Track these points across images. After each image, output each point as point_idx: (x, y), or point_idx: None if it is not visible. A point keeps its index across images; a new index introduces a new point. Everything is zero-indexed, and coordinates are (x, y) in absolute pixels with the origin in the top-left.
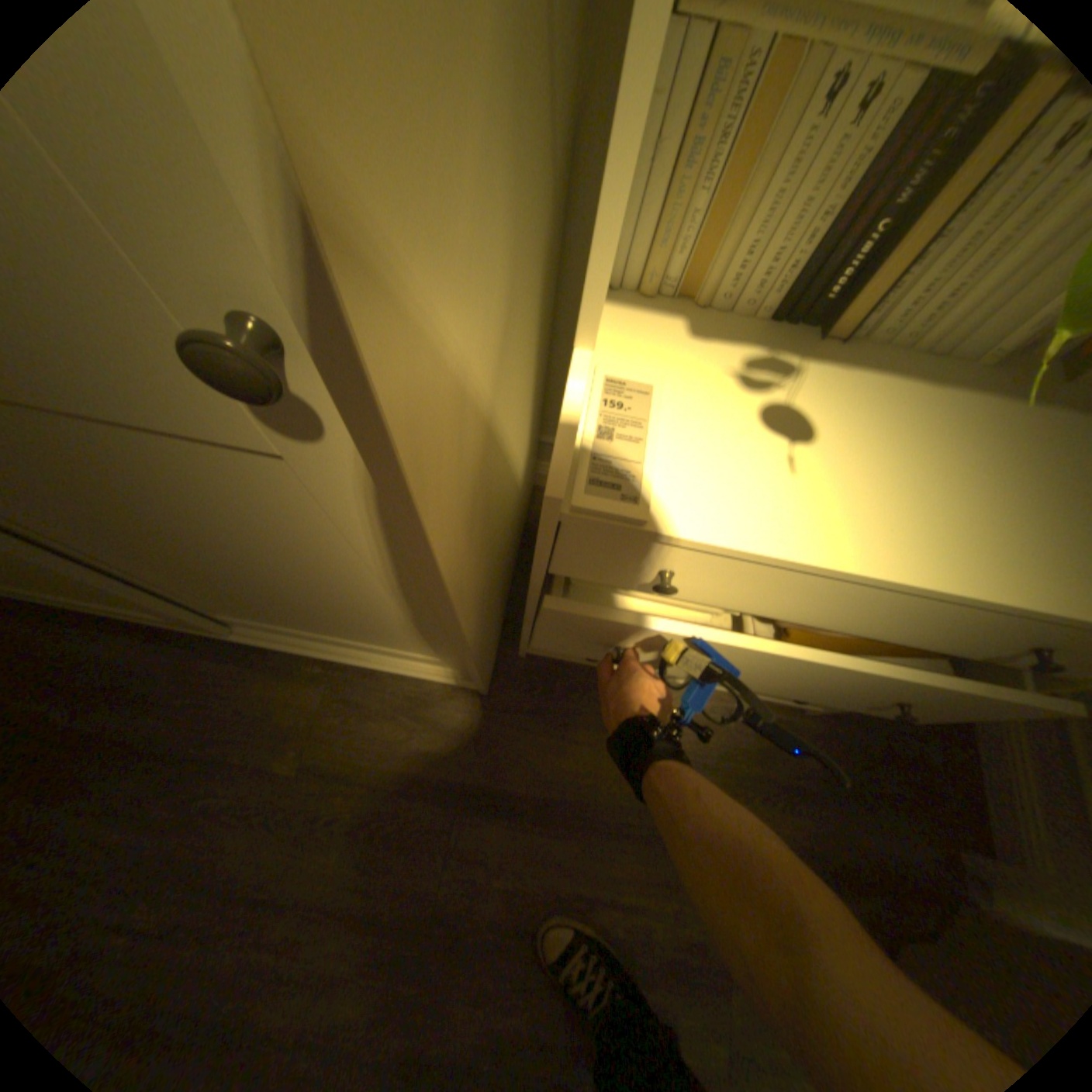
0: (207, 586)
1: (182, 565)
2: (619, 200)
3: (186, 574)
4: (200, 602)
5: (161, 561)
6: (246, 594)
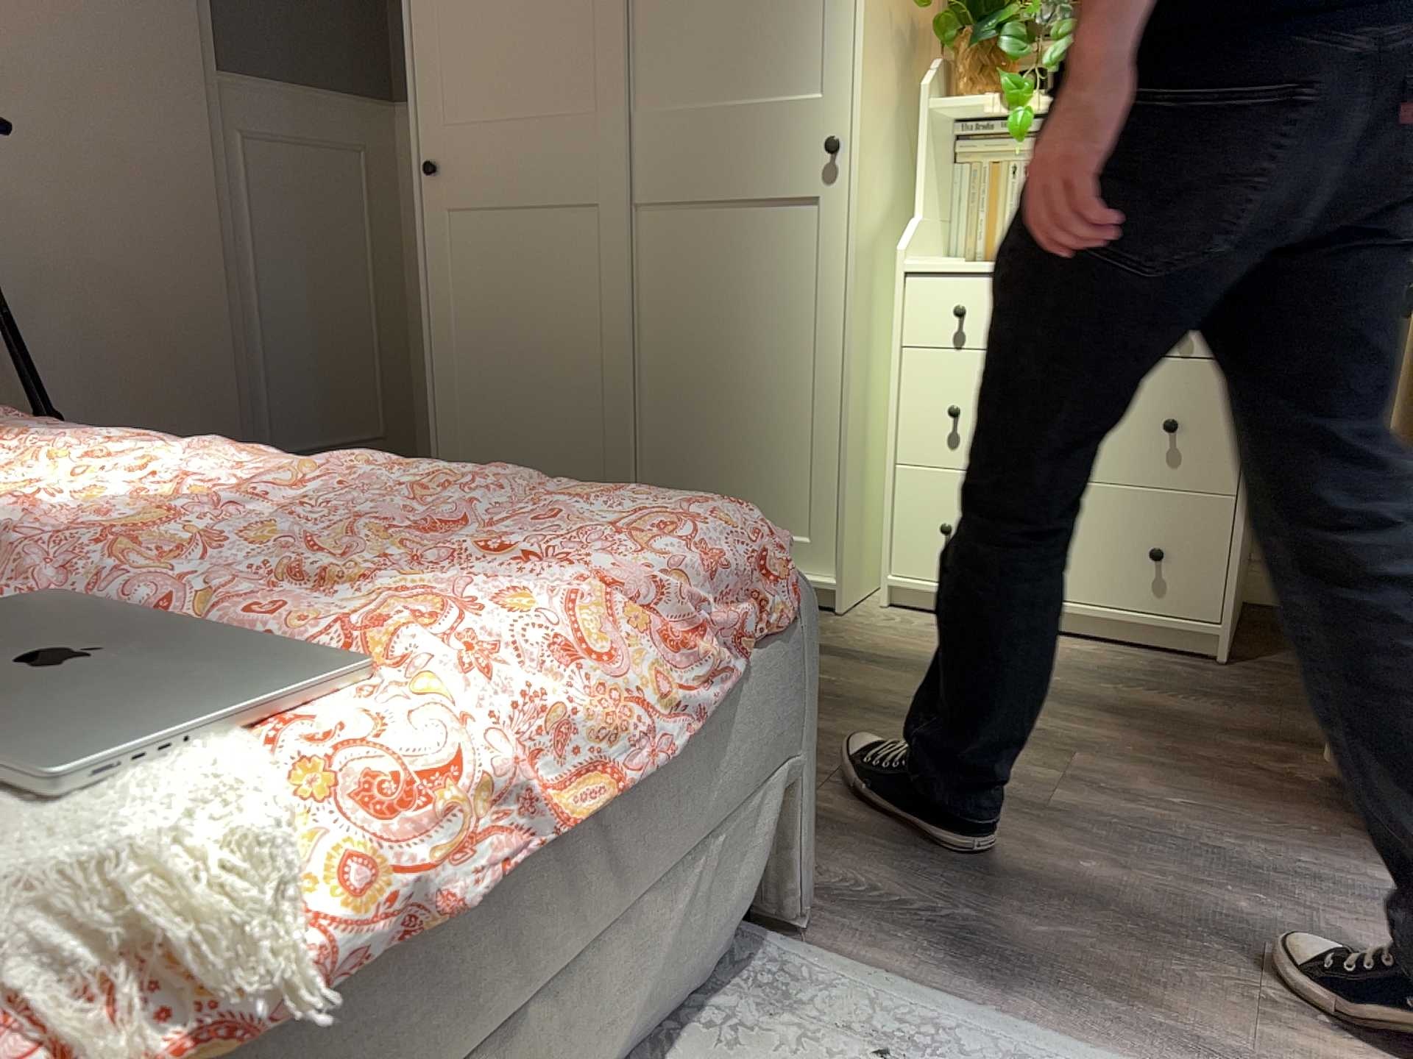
0: (694, 406)
1: (704, 363)
2: (929, 175)
3: (694, 384)
4: (658, 466)
5: (694, 362)
6: (715, 408)
